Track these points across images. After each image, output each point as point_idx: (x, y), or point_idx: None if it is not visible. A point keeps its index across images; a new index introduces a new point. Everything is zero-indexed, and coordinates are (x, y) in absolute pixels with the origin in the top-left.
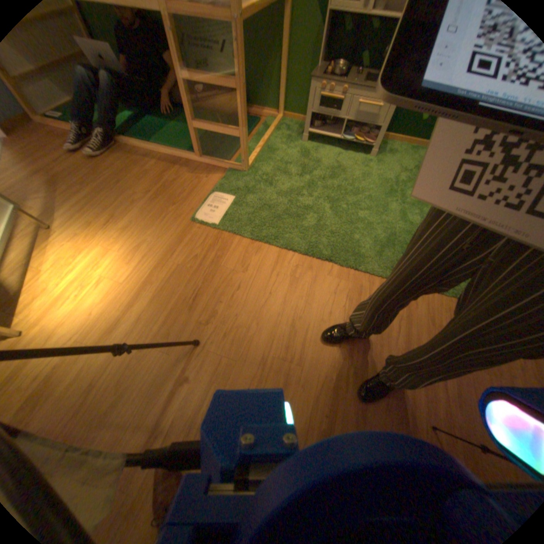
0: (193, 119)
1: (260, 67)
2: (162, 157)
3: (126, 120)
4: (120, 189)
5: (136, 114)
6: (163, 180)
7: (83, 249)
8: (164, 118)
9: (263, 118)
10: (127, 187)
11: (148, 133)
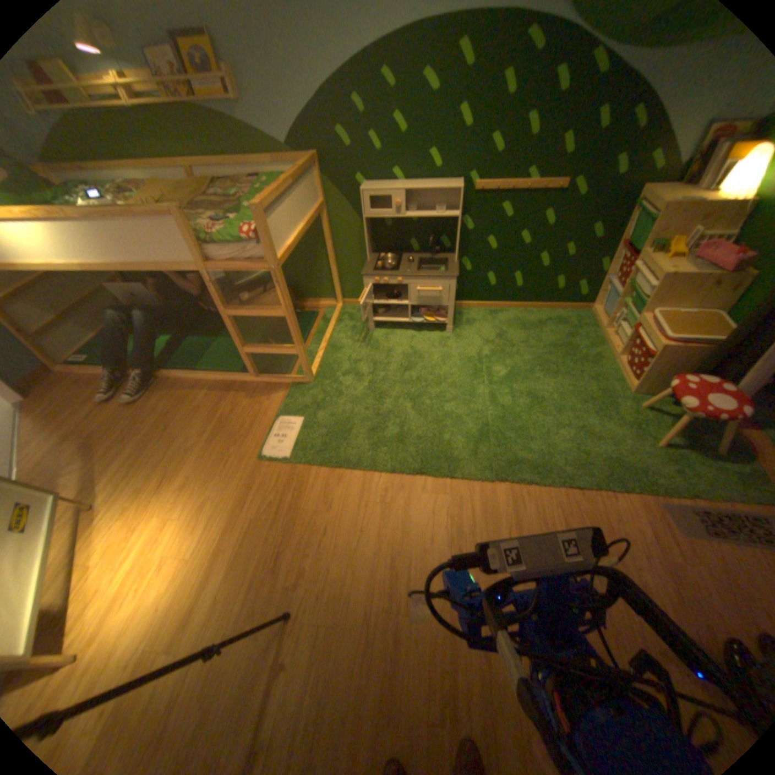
0: (244, 345)
1: (309, 266)
2: (214, 386)
3: (166, 348)
4: (170, 438)
5: (176, 338)
6: (218, 415)
7: (135, 527)
8: (209, 337)
9: (322, 311)
10: (178, 434)
11: (193, 360)
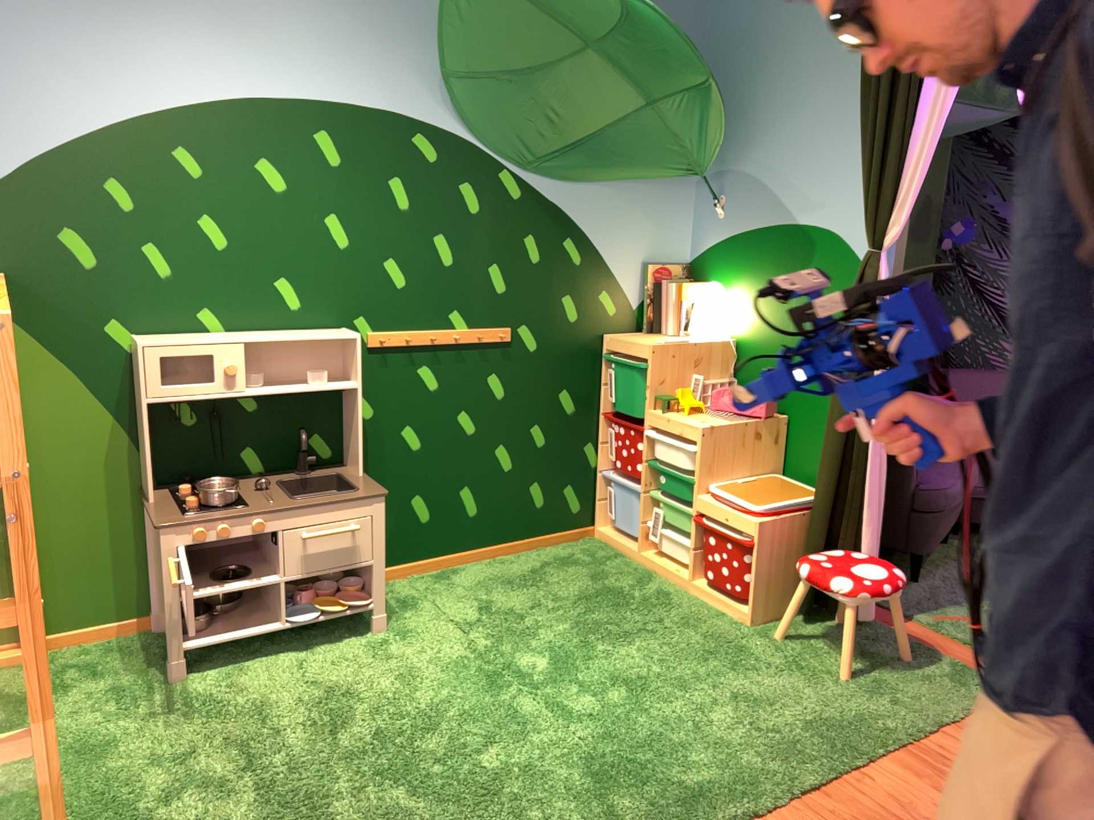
0: None
1: None
2: None
3: None
4: None
5: None
6: None
7: None
8: None
9: None
10: None
11: None
